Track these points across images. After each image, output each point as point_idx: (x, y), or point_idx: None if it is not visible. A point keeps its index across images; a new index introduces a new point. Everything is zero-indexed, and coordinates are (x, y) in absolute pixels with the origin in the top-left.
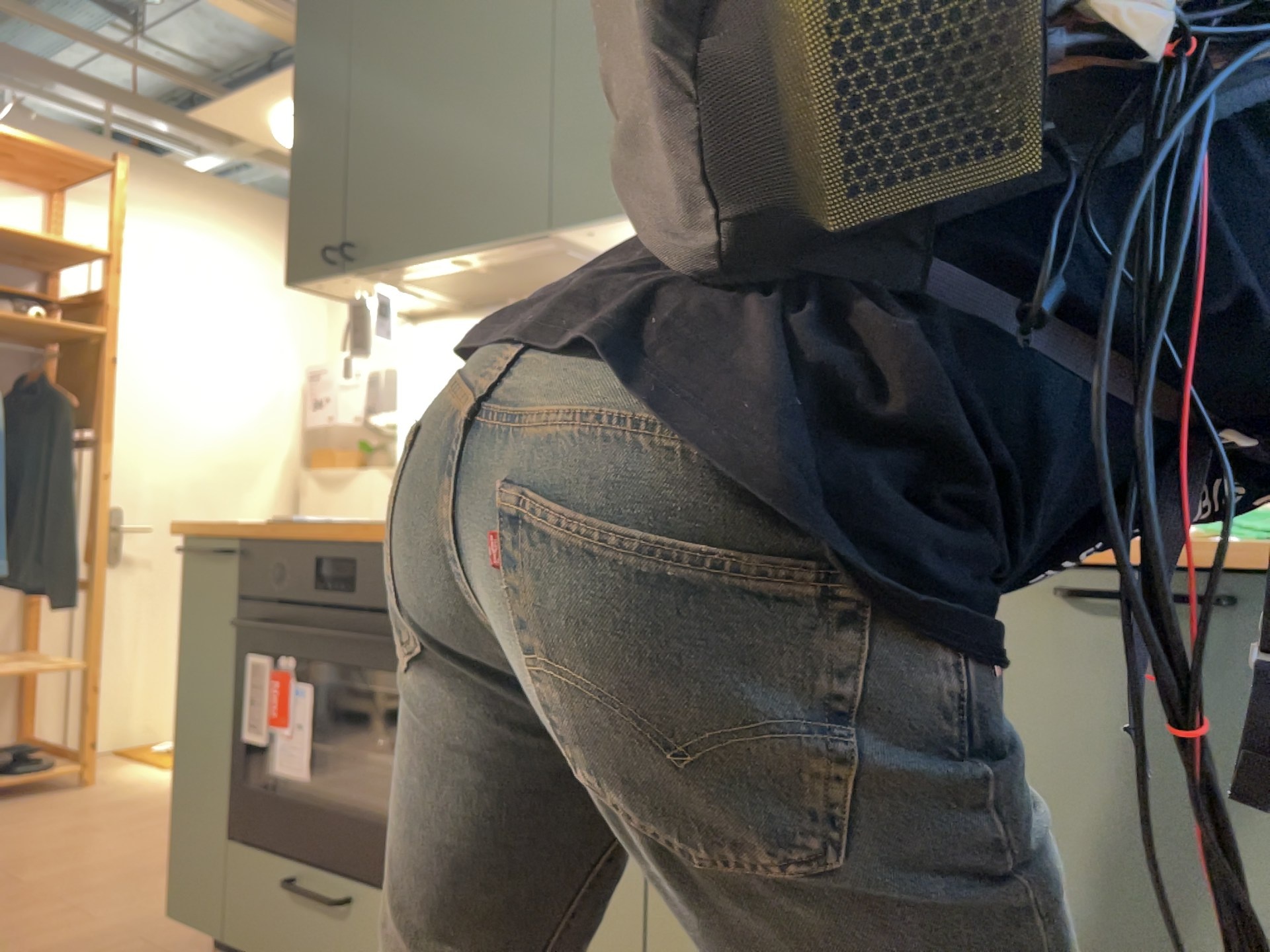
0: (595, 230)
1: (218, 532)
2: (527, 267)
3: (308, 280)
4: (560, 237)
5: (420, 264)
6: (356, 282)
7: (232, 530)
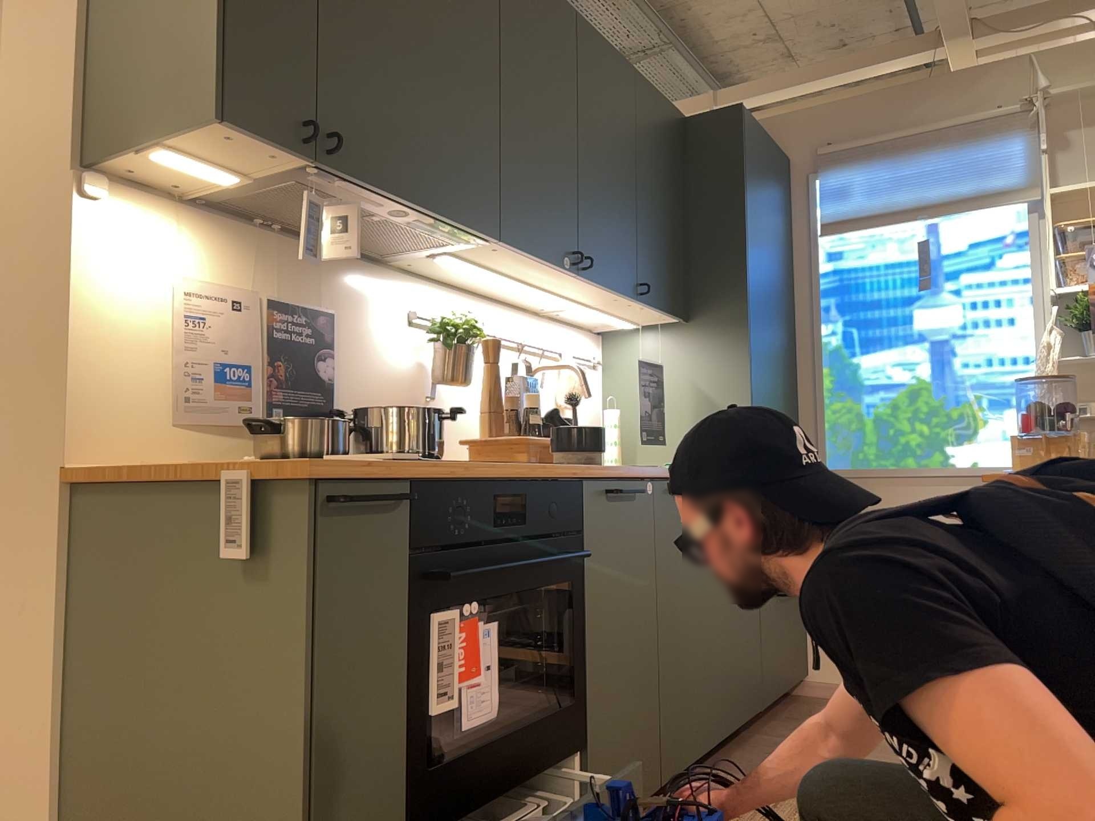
0: (501, 248)
1: (389, 472)
2: (390, 229)
3: (246, 130)
4: (477, 238)
5: (385, 197)
6: (277, 160)
7: (412, 469)
